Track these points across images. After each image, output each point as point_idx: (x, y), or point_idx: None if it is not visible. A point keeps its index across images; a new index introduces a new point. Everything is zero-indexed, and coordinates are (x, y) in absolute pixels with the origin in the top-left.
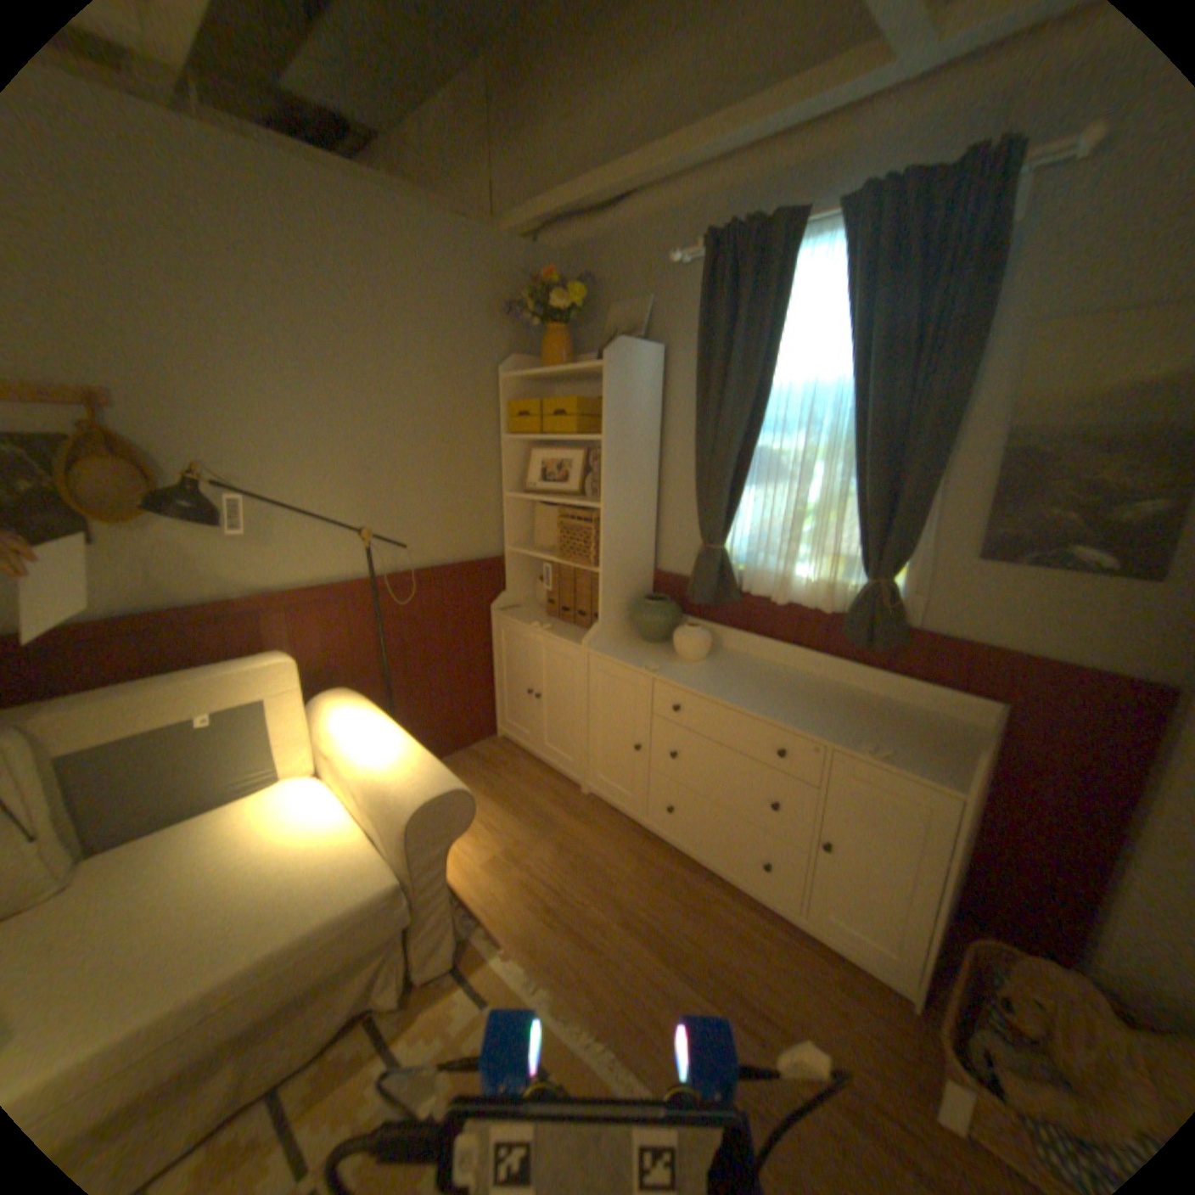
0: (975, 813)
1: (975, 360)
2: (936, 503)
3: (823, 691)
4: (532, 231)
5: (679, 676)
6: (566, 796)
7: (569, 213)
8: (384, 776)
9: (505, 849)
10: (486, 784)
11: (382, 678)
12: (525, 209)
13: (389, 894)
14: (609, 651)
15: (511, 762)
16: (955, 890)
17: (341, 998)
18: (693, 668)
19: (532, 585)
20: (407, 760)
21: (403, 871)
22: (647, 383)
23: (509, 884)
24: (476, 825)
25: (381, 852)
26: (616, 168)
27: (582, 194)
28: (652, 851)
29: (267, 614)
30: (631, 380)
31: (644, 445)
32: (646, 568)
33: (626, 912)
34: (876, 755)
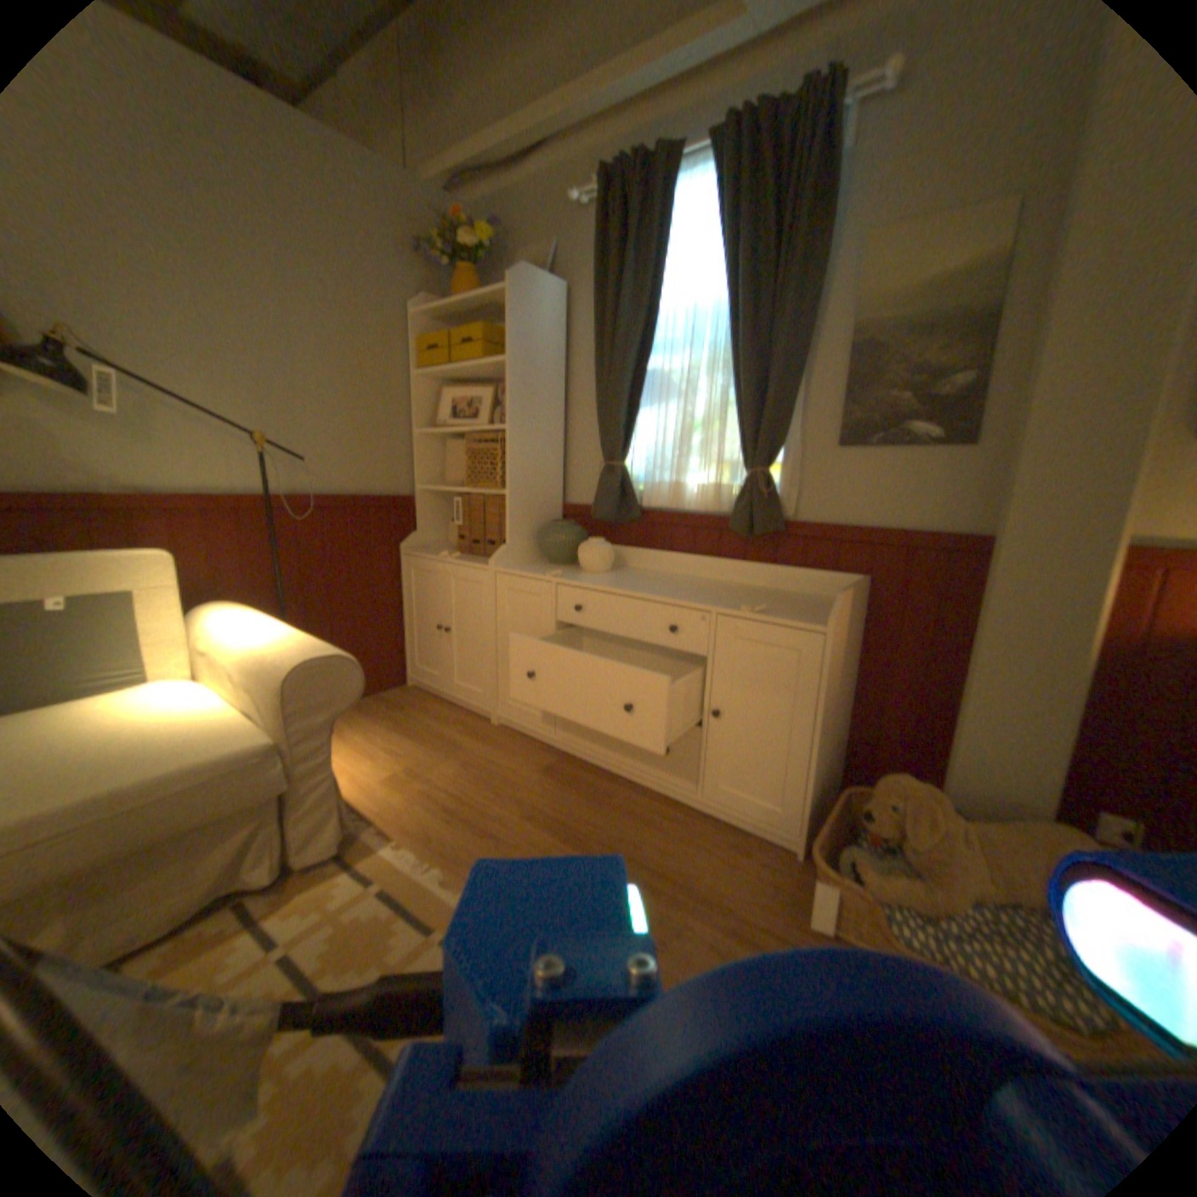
0: (836, 648)
1: (821, 262)
2: (800, 398)
3: (713, 586)
4: (443, 185)
5: (580, 579)
6: (475, 727)
7: (476, 165)
8: (264, 649)
9: (406, 768)
10: (390, 721)
11: (276, 606)
12: (434, 161)
13: (261, 751)
14: (515, 568)
15: (420, 704)
16: (825, 729)
17: (204, 871)
18: (595, 576)
19: (444, 529)
20: (291, 638)
21: (280, 734)
22: (549, 313)
23: (407, 794)
24: (376, 752)
25: (257, 722)
26: (517, 117)
27: (487, 143)
28: (559, 763)
29: (142, 516)
30: (533, 306)
31: (548, 374)
32: (553, 498)
33: (527, 808)
34: (753, 611)
